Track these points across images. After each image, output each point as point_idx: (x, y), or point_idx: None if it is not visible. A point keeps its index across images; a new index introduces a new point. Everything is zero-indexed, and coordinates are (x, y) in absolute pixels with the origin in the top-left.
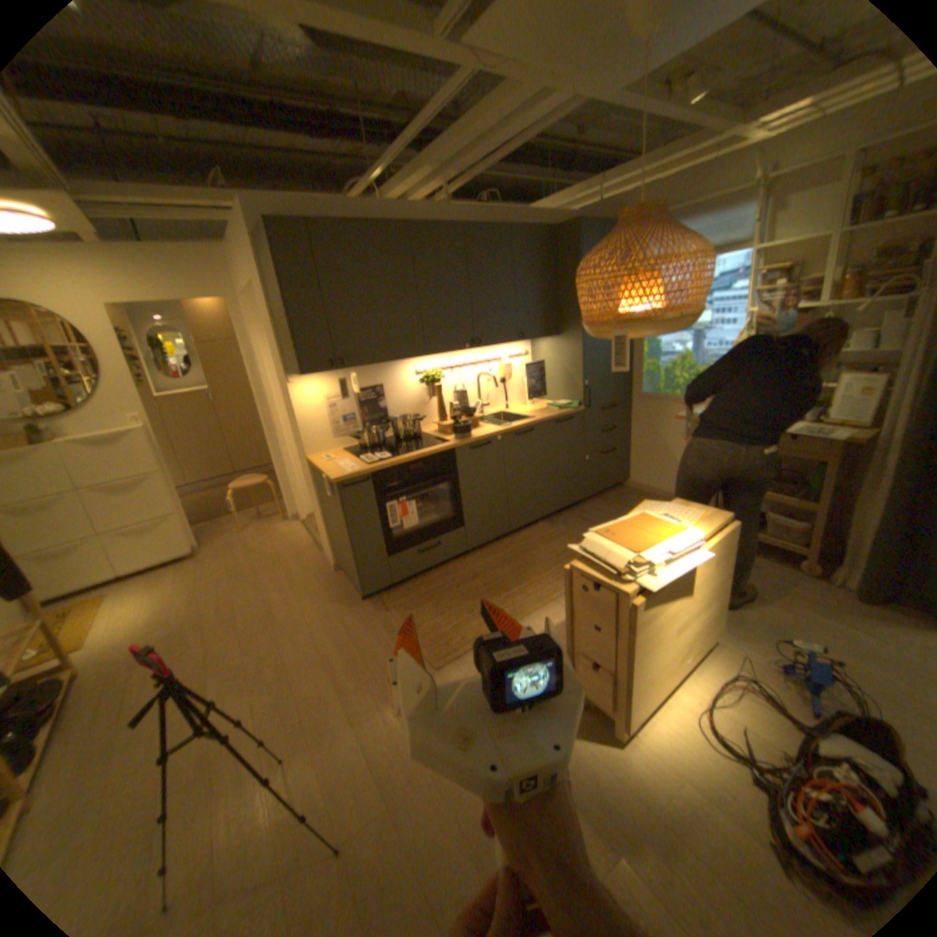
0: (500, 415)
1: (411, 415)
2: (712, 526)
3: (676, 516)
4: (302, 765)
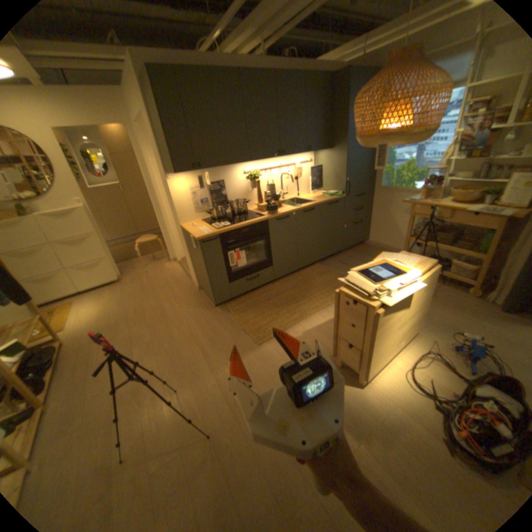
0: (293, 199)
1: (241, 199)
2: (424, 267)
3: (402, 261)
4: (186, 393)
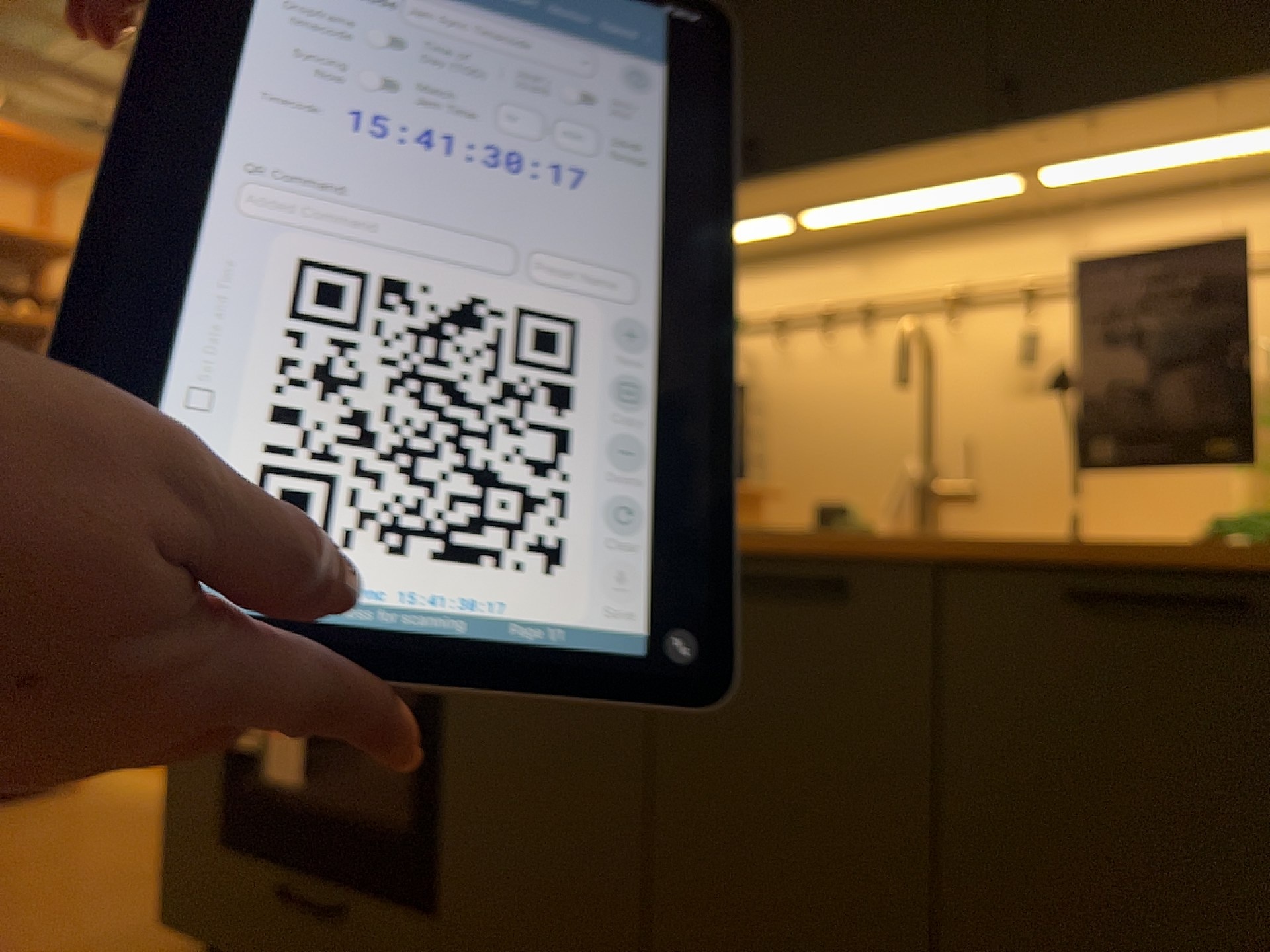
0: None
1: None
2: None
3: None
4: None
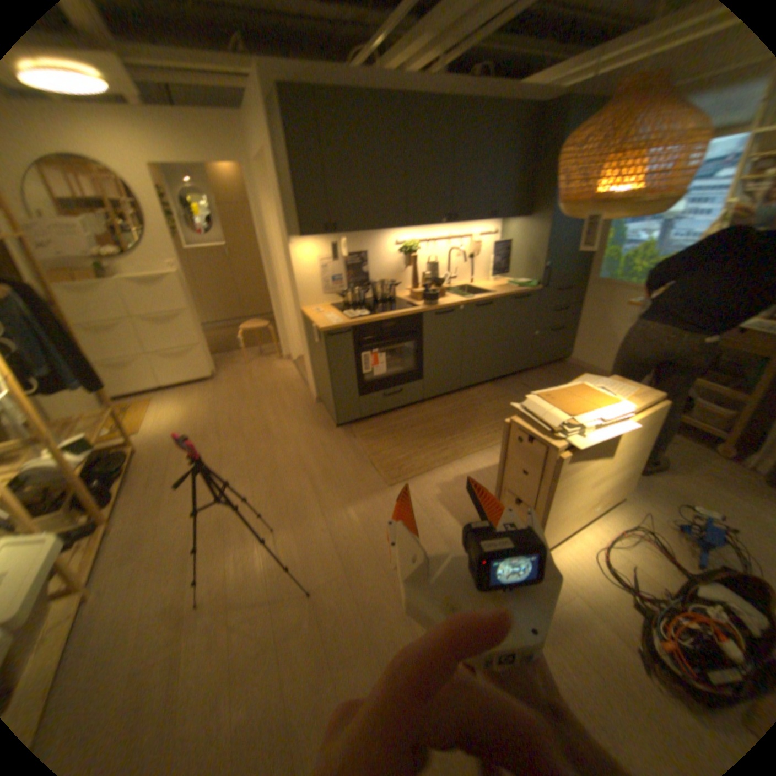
0: (464, 287)
1: (387, 281)
2: (643, 402)
3: (611, 389)
4: (286, 536)
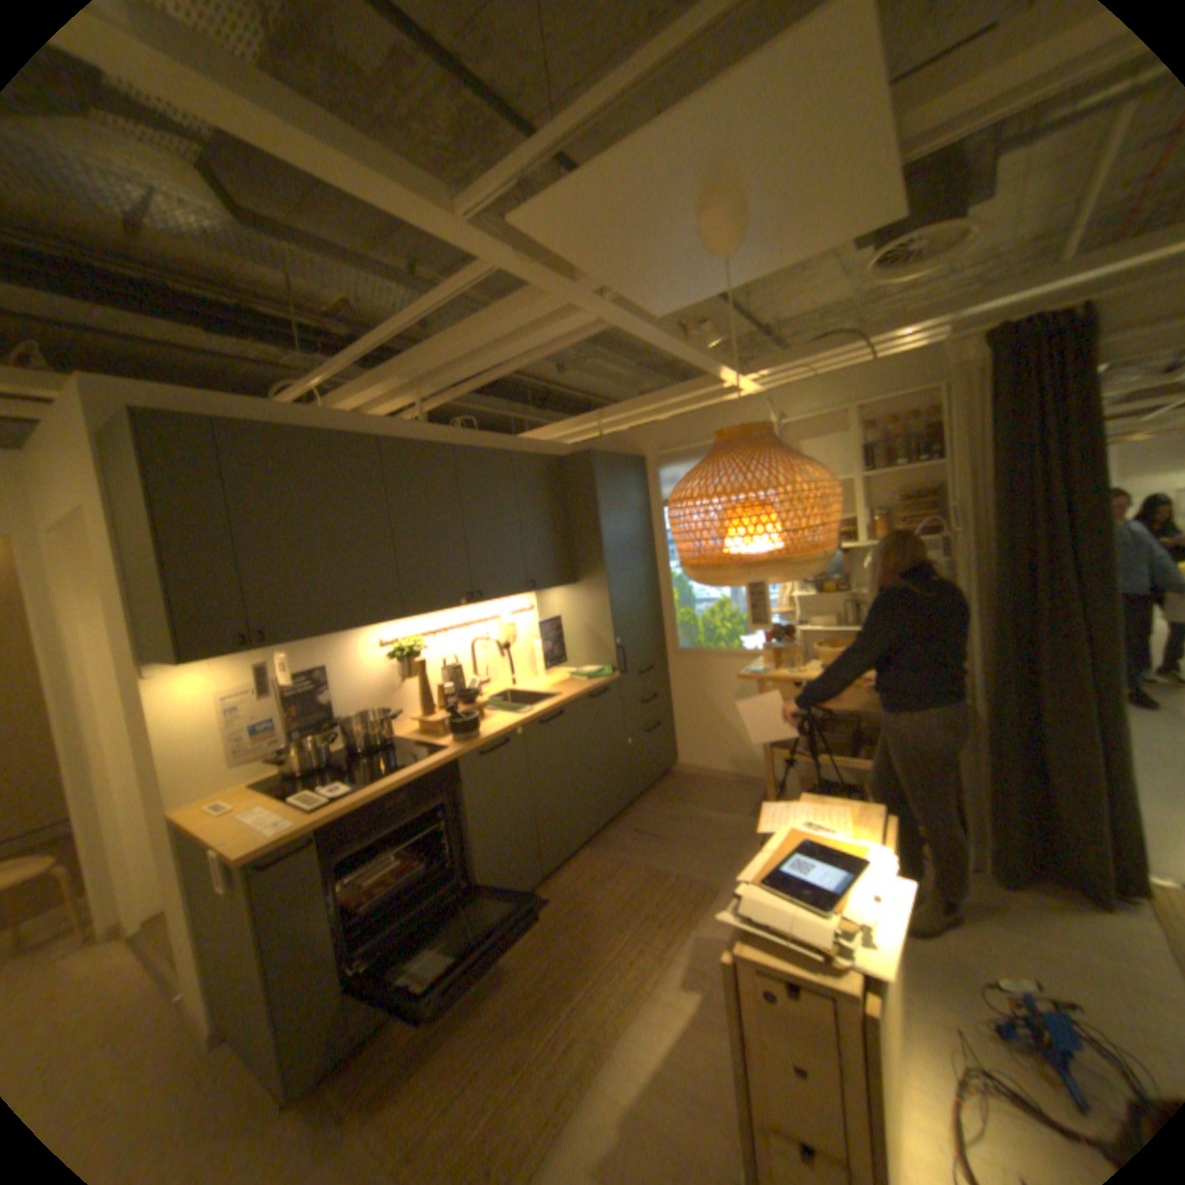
0: (507, 694)
1: (375, 710)
2: (875, 832)
3: (821, 823)
4: None
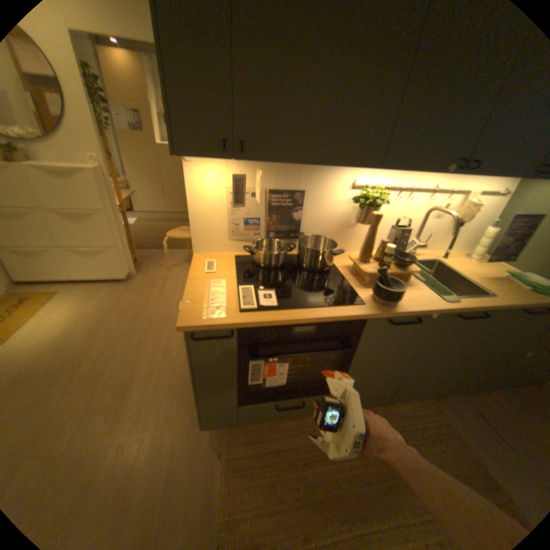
0: (435, 262)
1: (328, 237)
2: None
3: None
4: None
